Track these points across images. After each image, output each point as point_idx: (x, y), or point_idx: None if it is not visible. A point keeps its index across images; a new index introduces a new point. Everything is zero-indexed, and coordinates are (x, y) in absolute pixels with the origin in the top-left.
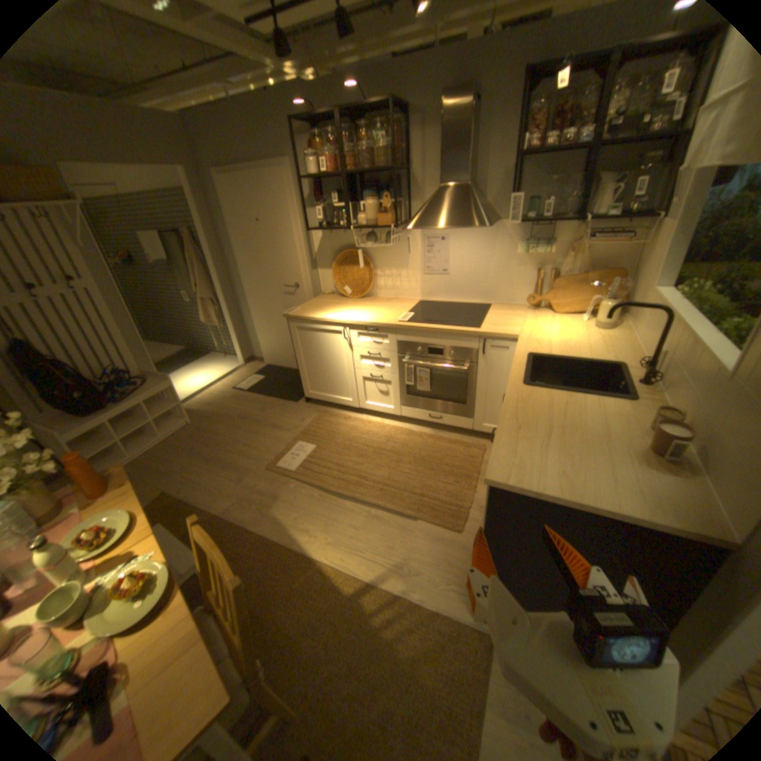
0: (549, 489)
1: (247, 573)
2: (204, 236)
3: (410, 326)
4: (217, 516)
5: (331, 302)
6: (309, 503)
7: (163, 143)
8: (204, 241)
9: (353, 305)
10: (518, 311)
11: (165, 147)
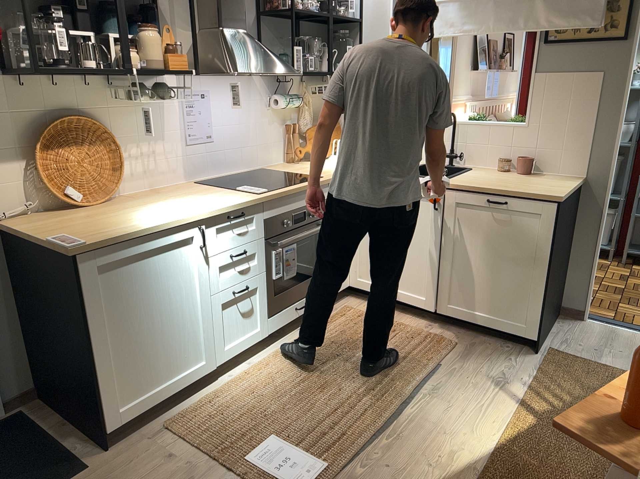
0: (563, 189)
1: None
2: None
3: (280, 192)
4: None
5: (74, 217)
6: (401, 449)
7: None
8: None
9: (131, 207)
10: (292, 166)
11: None
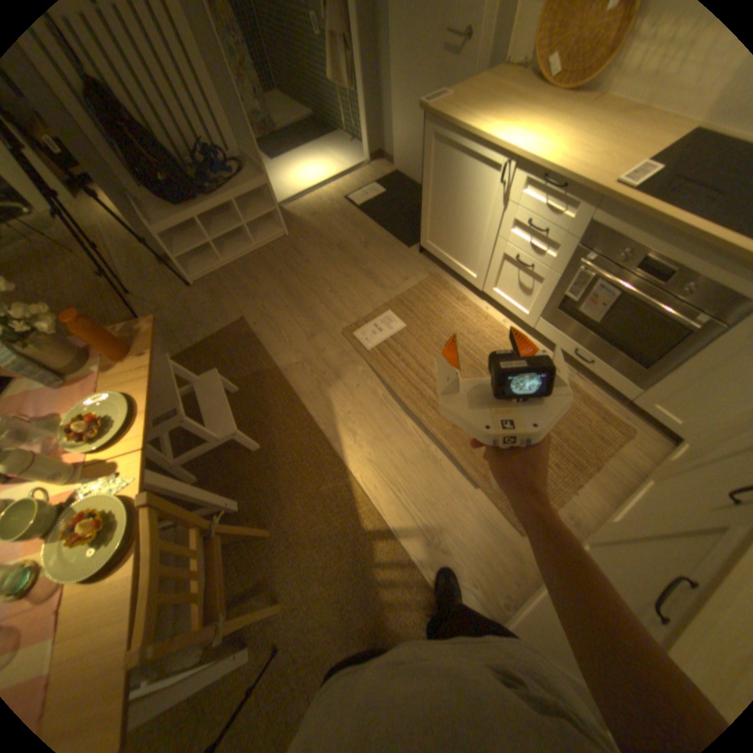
0: None
1: (287, 449)
2: None
3: (640, 202)
4: (280, 370)
5: (515, 88)
6: (370, 400)
7: None
8: None
9: (551, 106)
10: None
11: None
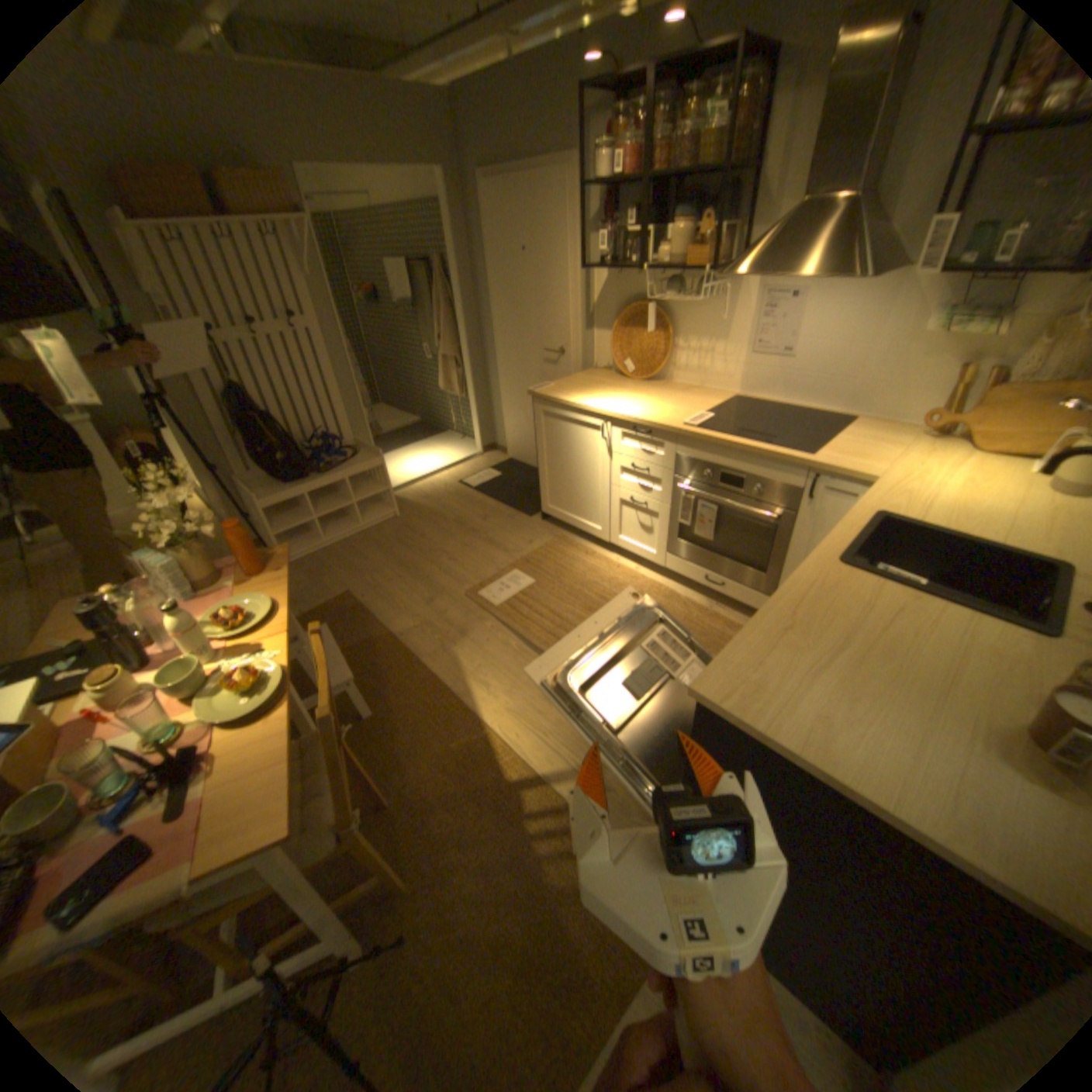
0: (788, 735)
1: (405, 712)
2: (457, 269)
3: (699, 434)
4: (394, 636)
5: (602, 381)
6: (502, 652)
7: (425, 134)
8: (457, 276)
9: (630, 389)
10: (904, 435)
11: (427, 139)
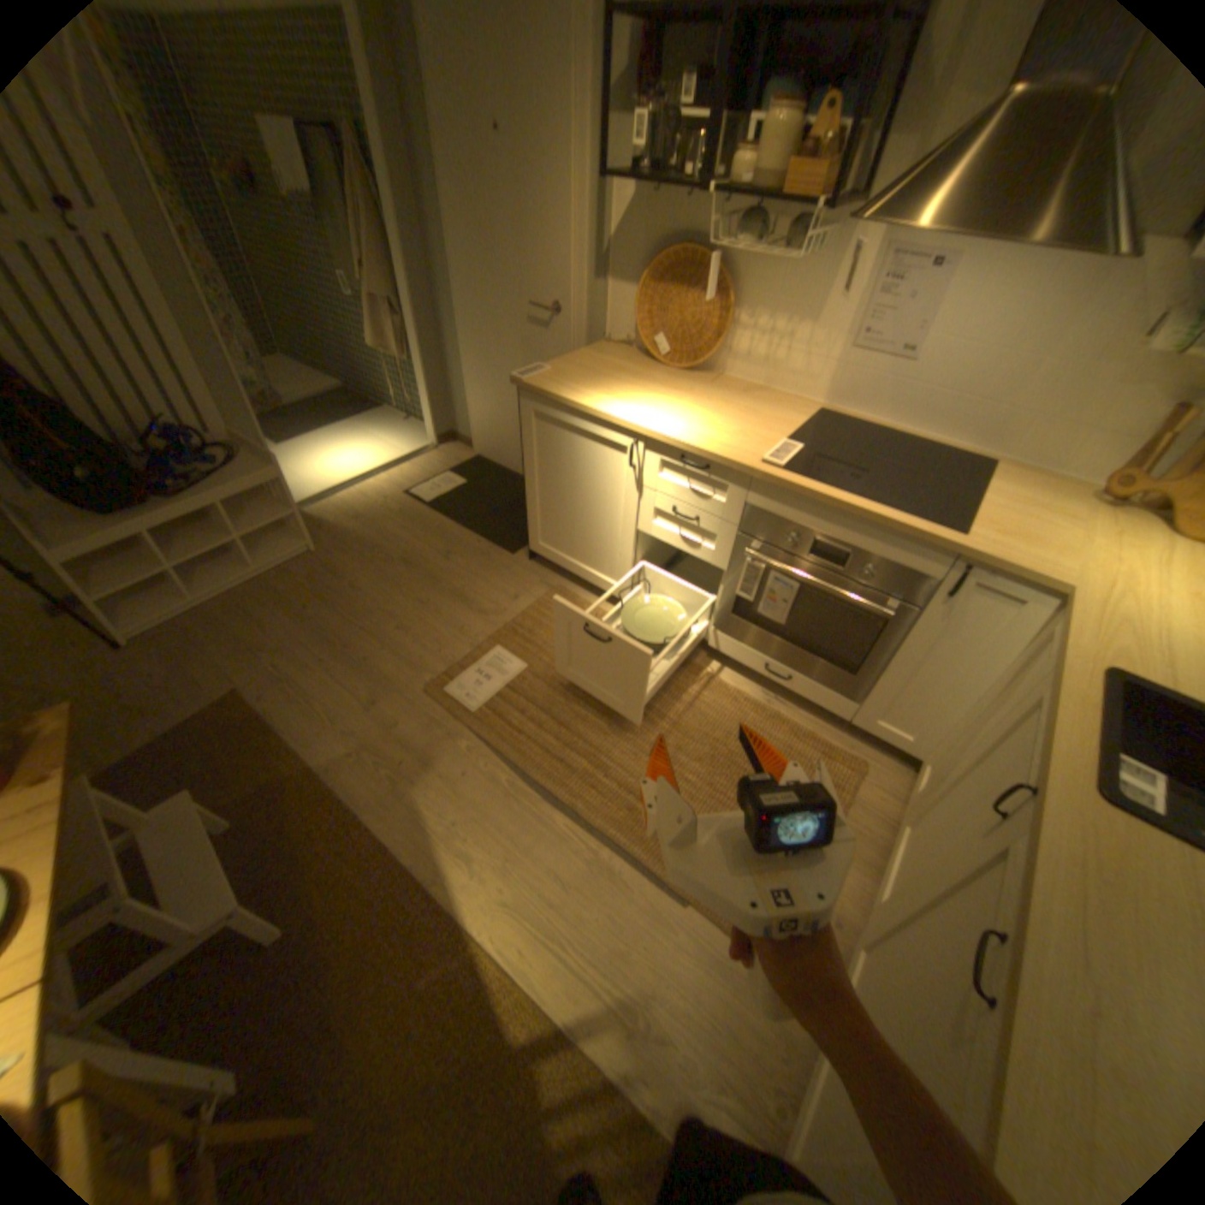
0: None
1: (341, 921)
2: (387, 149)
3: (792, 481)
4: (316, 771)
5: (624, 365)
6: (489, 793)
7: None
8: (386, 161)
9: (669, 385)
10: (1071, 498)
11: None
